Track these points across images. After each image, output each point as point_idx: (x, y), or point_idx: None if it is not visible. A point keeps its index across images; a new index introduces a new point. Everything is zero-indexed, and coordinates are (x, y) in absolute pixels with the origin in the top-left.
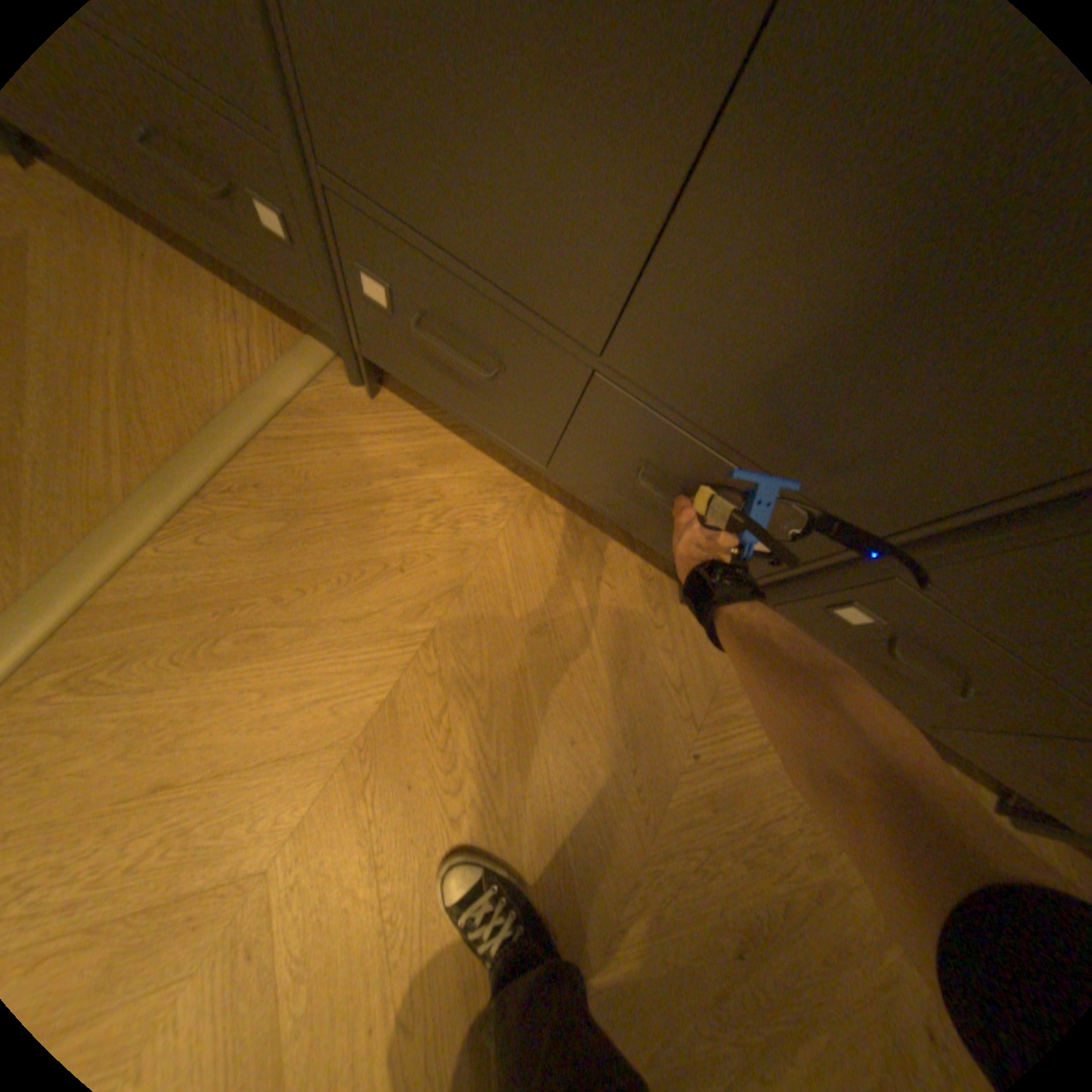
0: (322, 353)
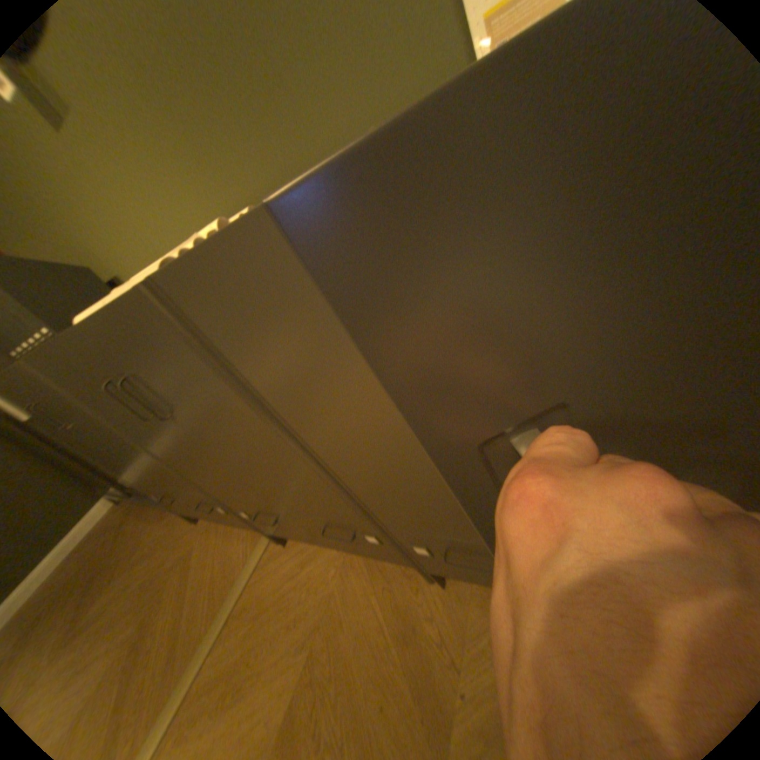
0: (269, 540)
